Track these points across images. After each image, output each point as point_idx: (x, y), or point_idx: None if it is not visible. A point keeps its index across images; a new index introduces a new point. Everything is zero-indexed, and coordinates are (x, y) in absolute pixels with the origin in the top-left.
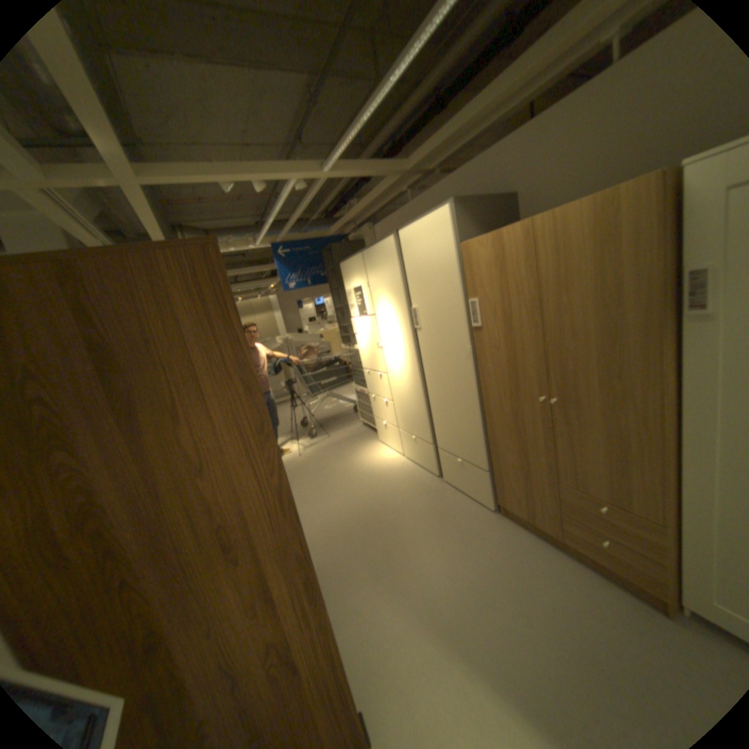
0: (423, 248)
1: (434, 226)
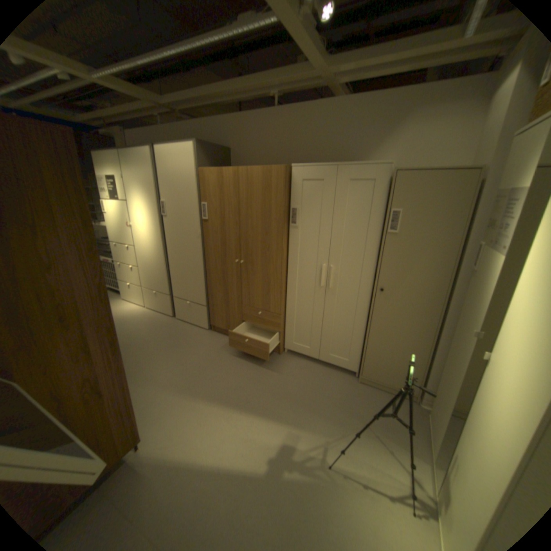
0: (173, 163)
1: (182, 152)
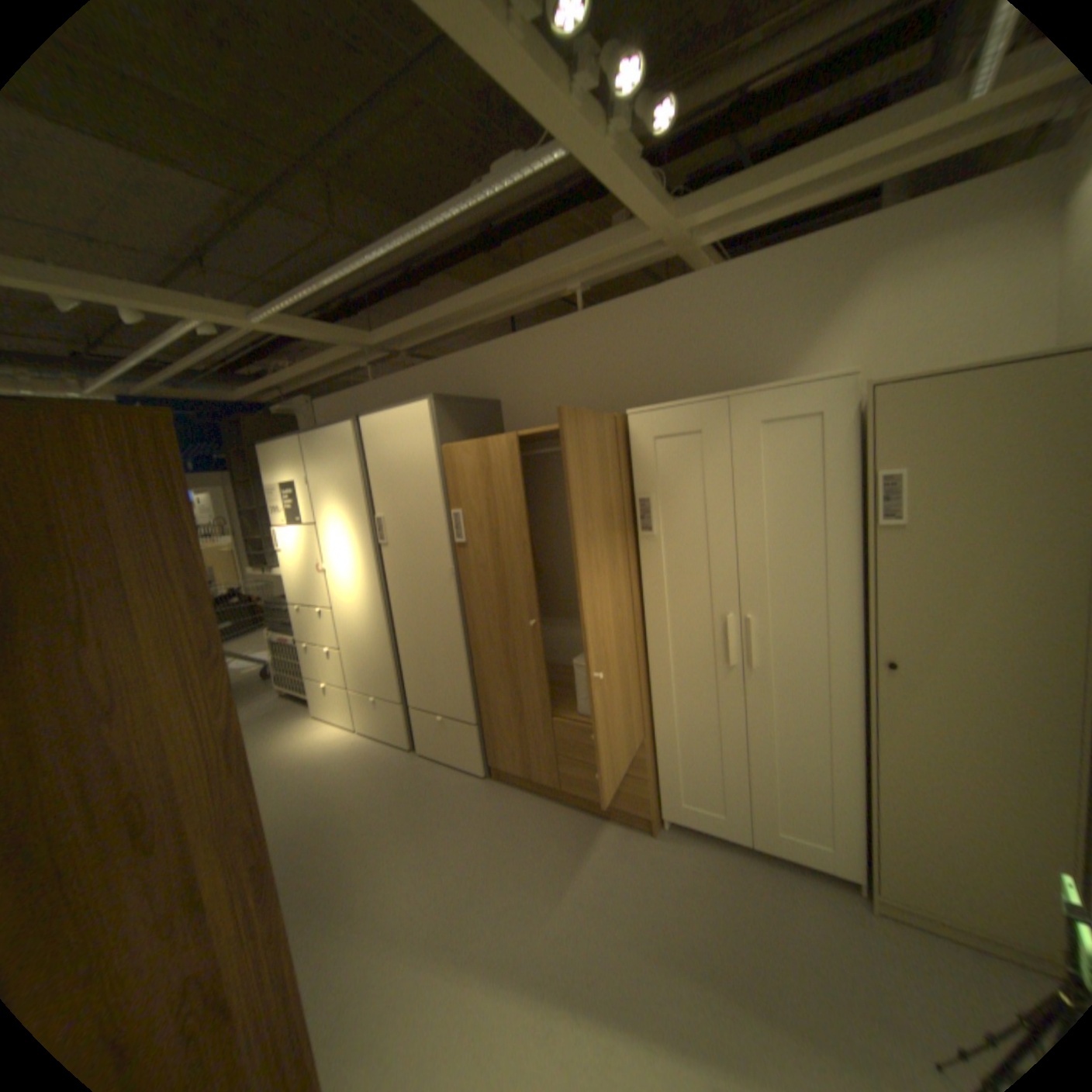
0: (394, 444)
1: (409, 422)
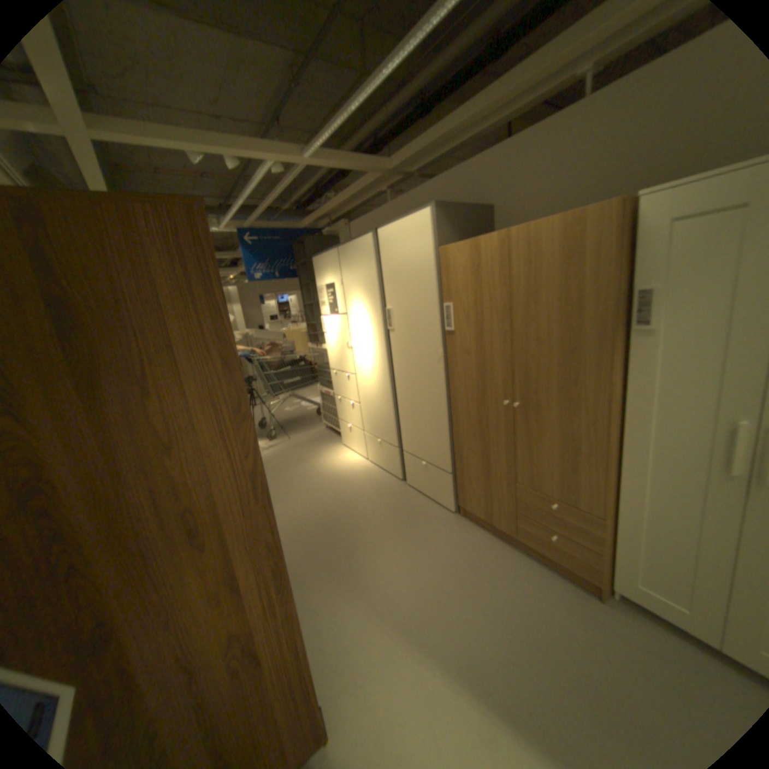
0: (402, 249)
1: (413, 228)
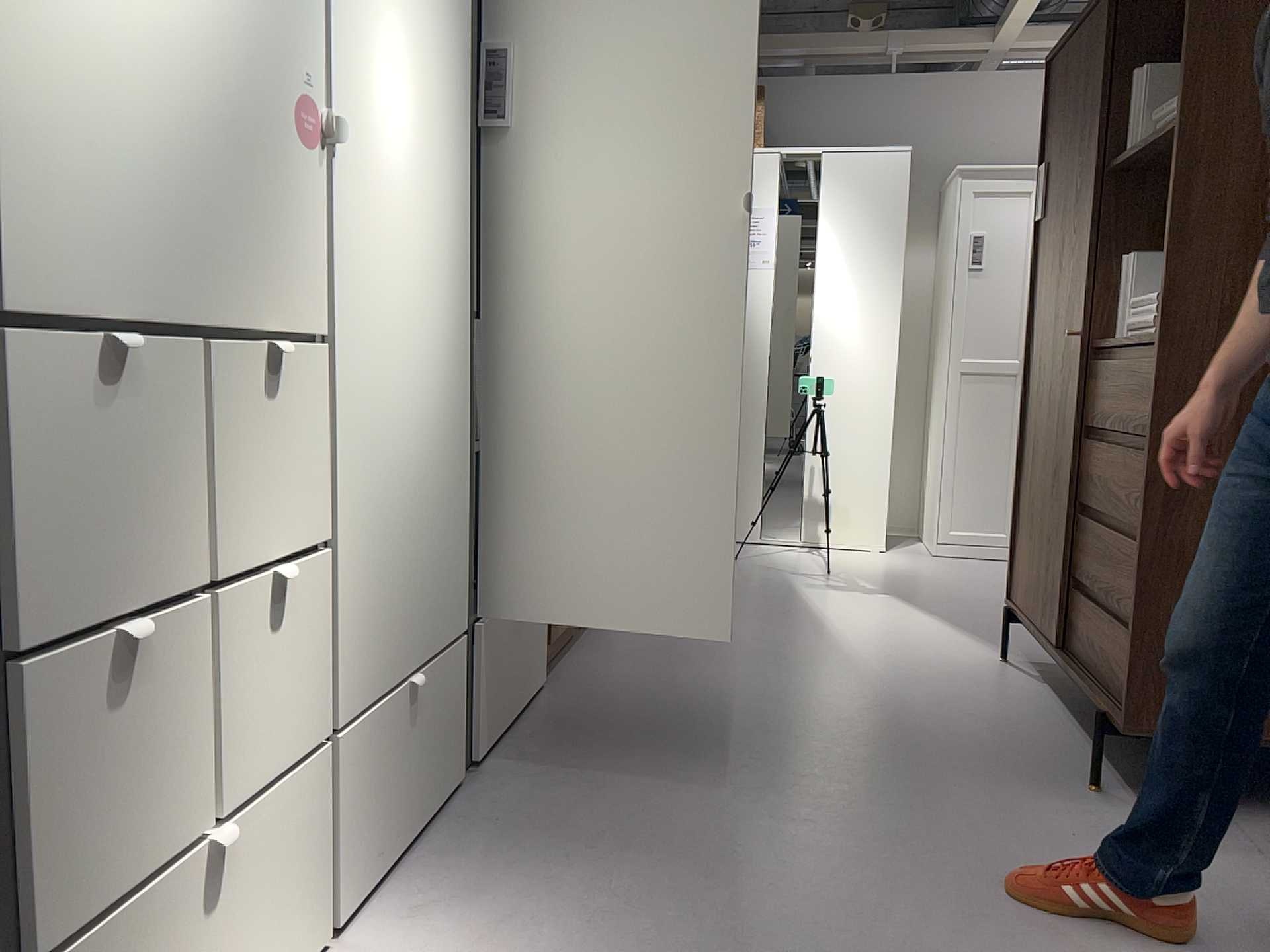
0: None
1: None
